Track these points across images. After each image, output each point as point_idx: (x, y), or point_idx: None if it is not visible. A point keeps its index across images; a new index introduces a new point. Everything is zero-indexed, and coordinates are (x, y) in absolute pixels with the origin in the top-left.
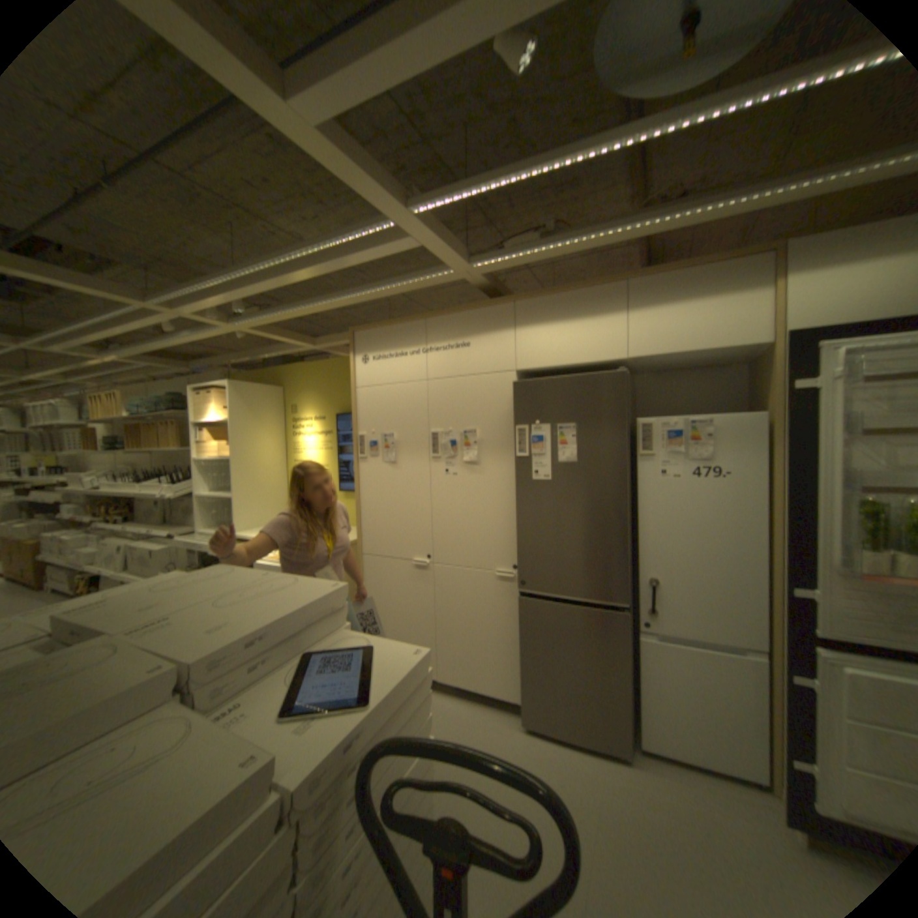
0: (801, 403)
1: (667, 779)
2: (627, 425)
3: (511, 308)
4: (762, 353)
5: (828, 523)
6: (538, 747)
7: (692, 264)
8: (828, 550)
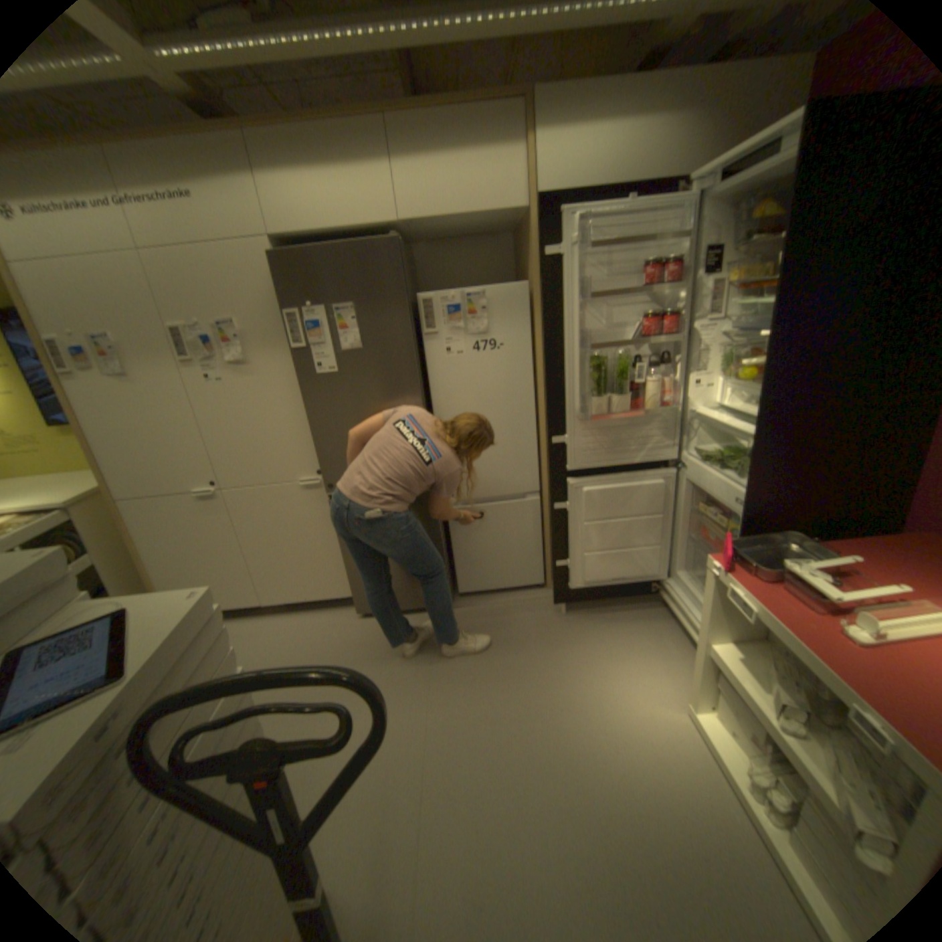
0: (550, 270)
1: (478, 606)
2: (407, 301)
3: (239, 139)
4: (521, 220)
5: (571, 379)
6: (374, 624)
7: (449, 102)
8: (571, 401)
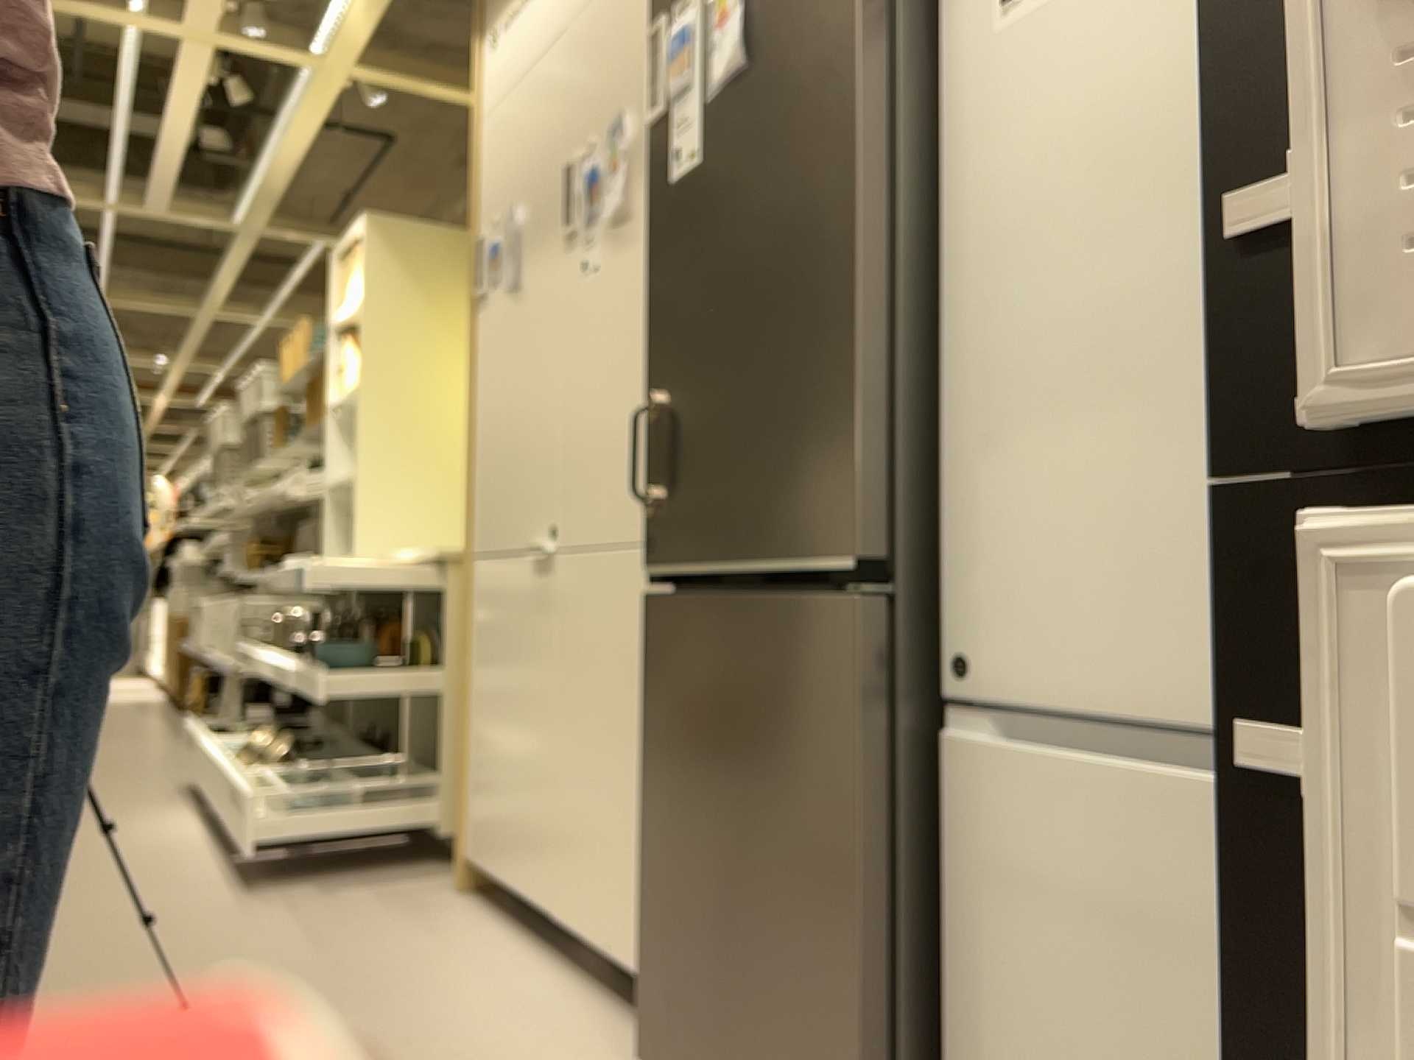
0: None
1: None
2: None
3: None
4: None
5: None
6: None
7: None
8: None
